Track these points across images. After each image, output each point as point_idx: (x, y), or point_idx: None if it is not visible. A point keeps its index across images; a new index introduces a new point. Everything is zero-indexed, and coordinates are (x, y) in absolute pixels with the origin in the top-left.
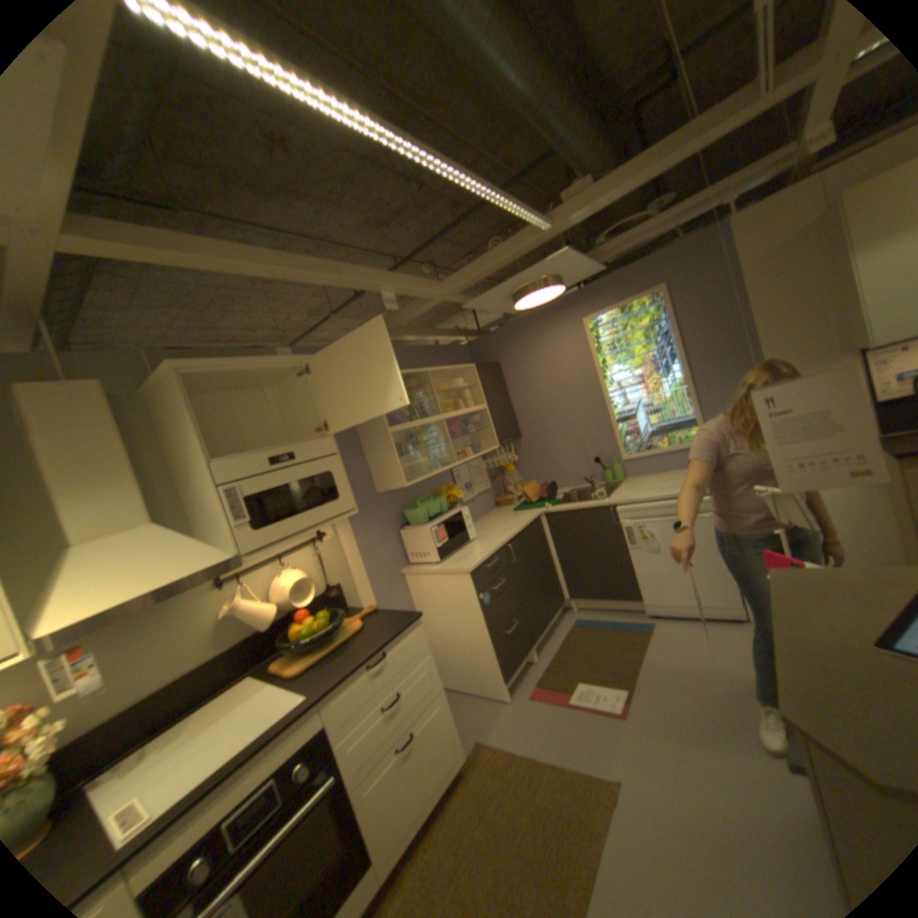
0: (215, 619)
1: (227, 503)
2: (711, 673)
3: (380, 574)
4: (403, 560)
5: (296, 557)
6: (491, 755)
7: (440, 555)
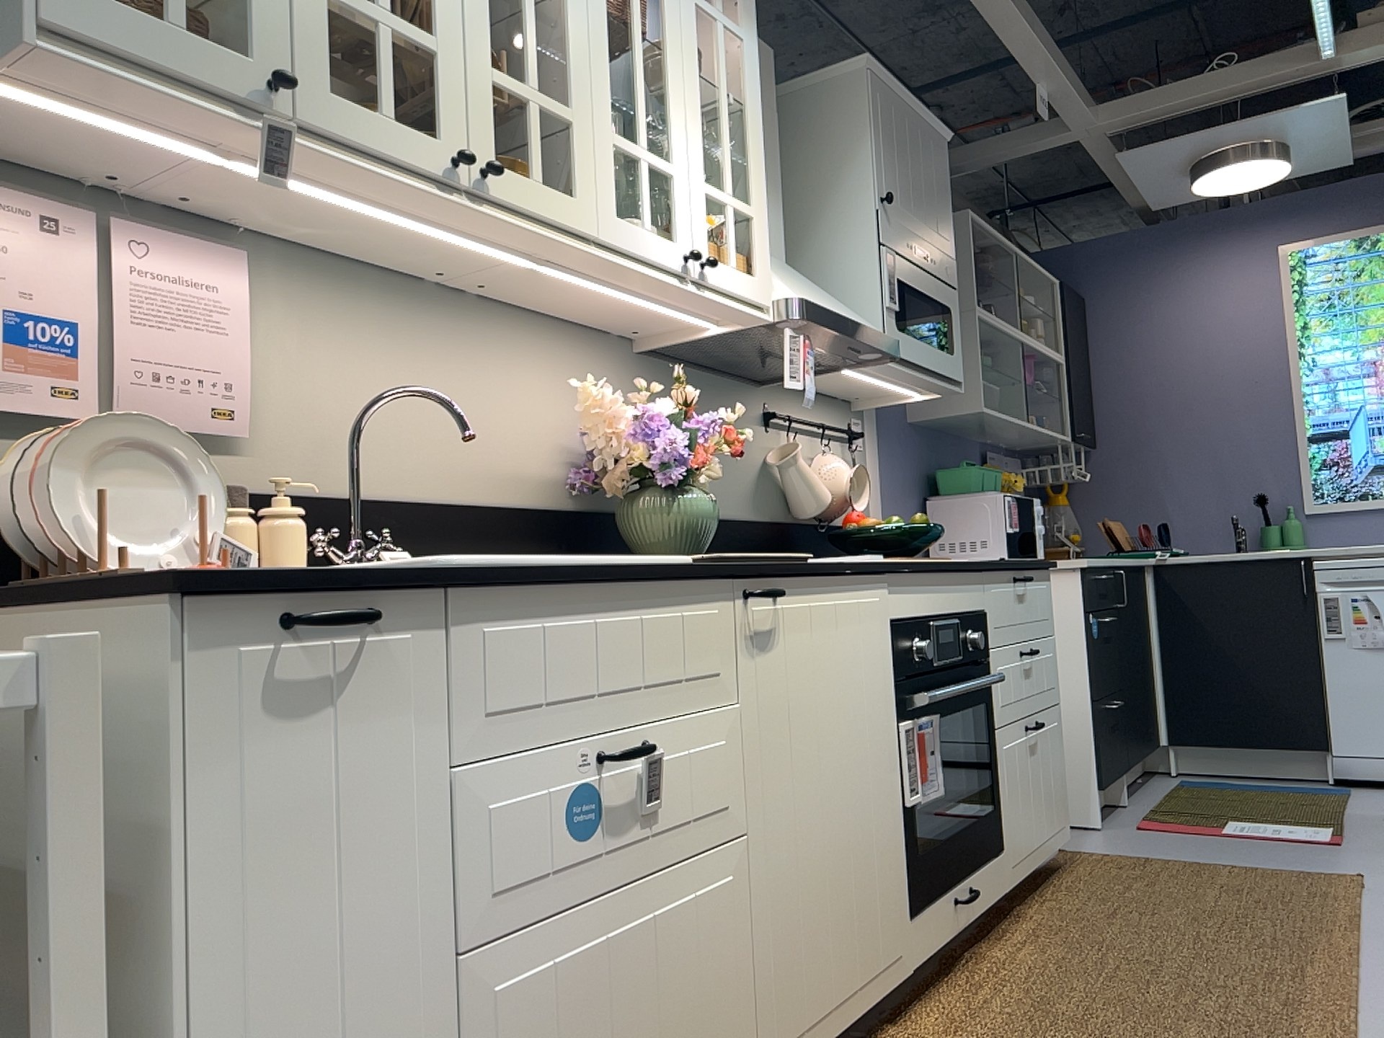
0: (762, 468)
1: (888, 273)
2: None
3: None
4: None
5: (832, 448)
6: (1104, 855)
7: (1009, 550)
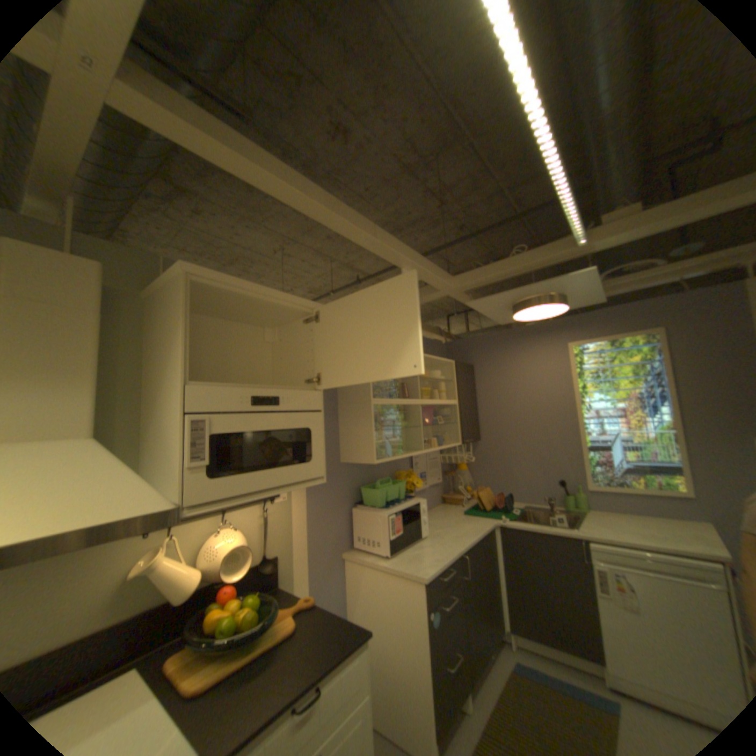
0: (126, 574)
1: (191, 436)
2: None
3: (322, 554)
4: (347, 543)
5: (242, 514)
6: None
7: (391, 550)
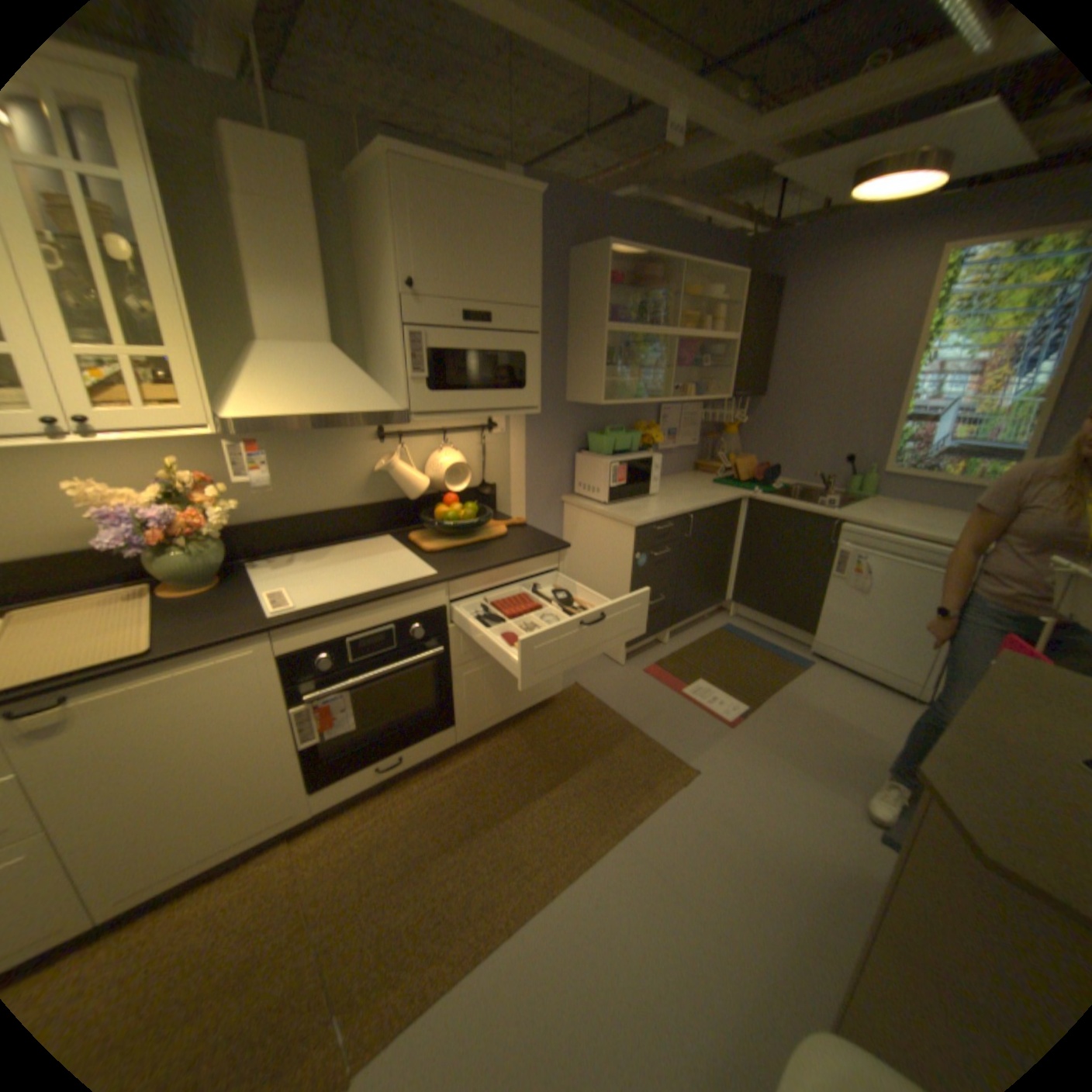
0: (373, 469)
1: (411, 349)
2: (852, 731)
3: (541, 493)
4: (568, 487)
5: (462, 439)
6: (588, 698)
7: (611, 497)
